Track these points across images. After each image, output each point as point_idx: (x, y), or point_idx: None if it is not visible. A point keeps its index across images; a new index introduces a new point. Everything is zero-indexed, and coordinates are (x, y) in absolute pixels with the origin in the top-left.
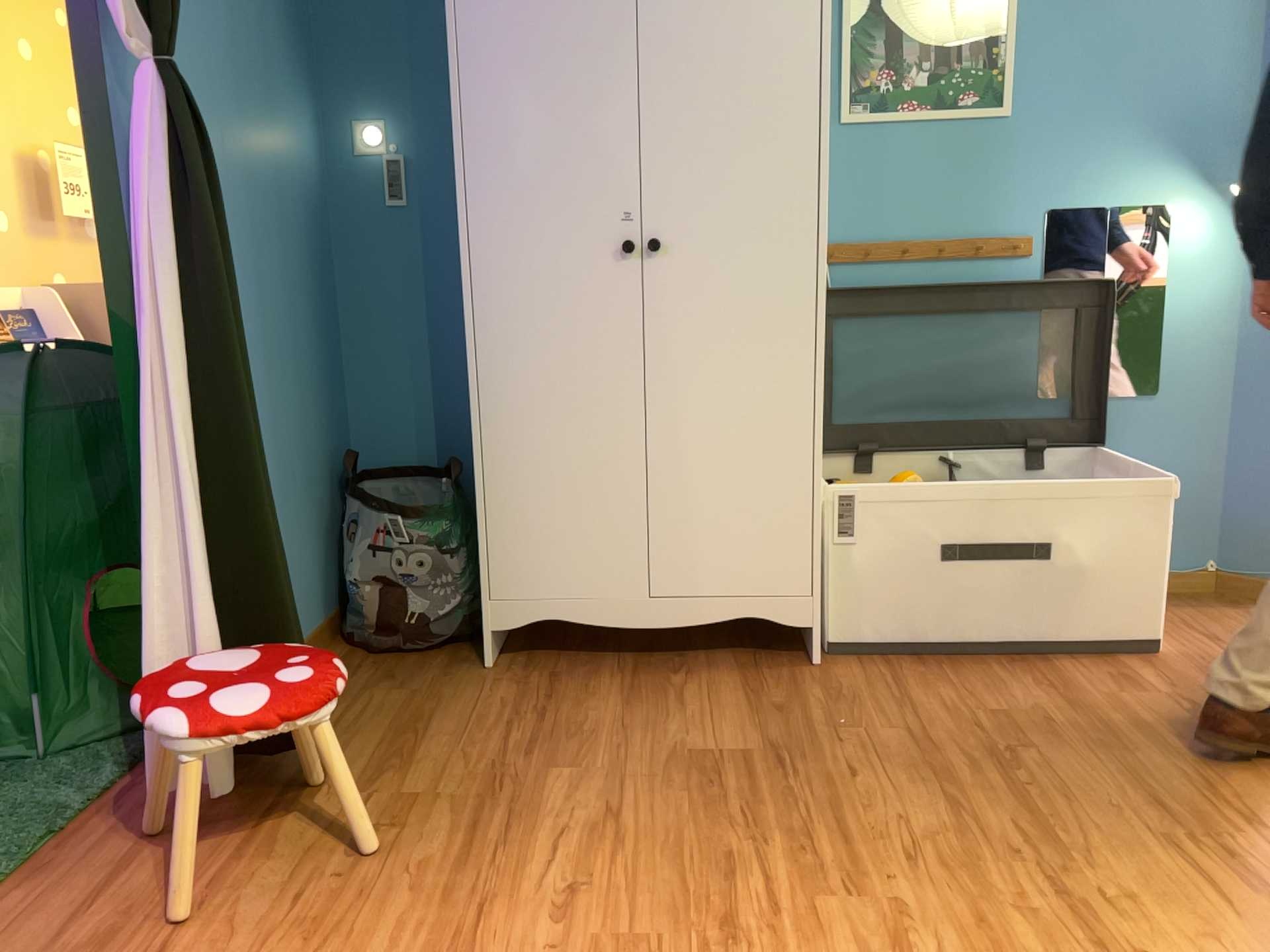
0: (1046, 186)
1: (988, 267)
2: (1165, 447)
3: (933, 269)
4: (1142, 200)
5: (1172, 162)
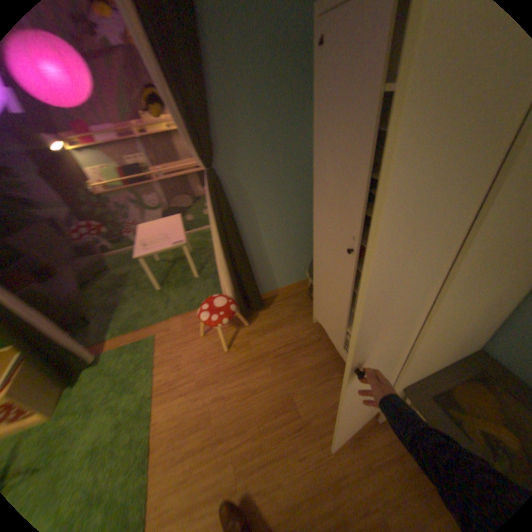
0: None
1: None
2: None
3: None
4: None
5: None
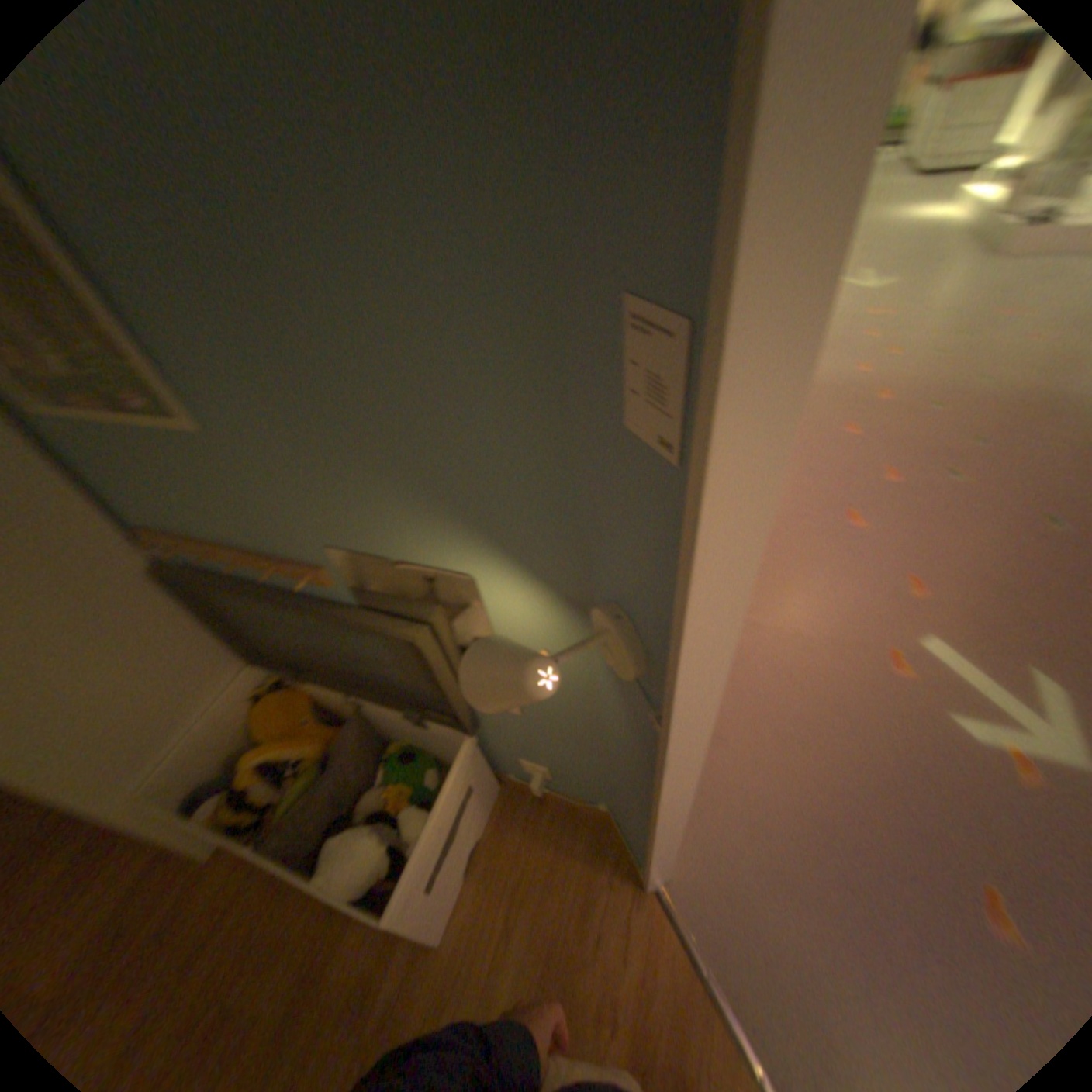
0: (300, 521)
1: (295, 582)
2: (540, 743)
3: (246, 571)
4: (428, 560)
5: (451, 524)
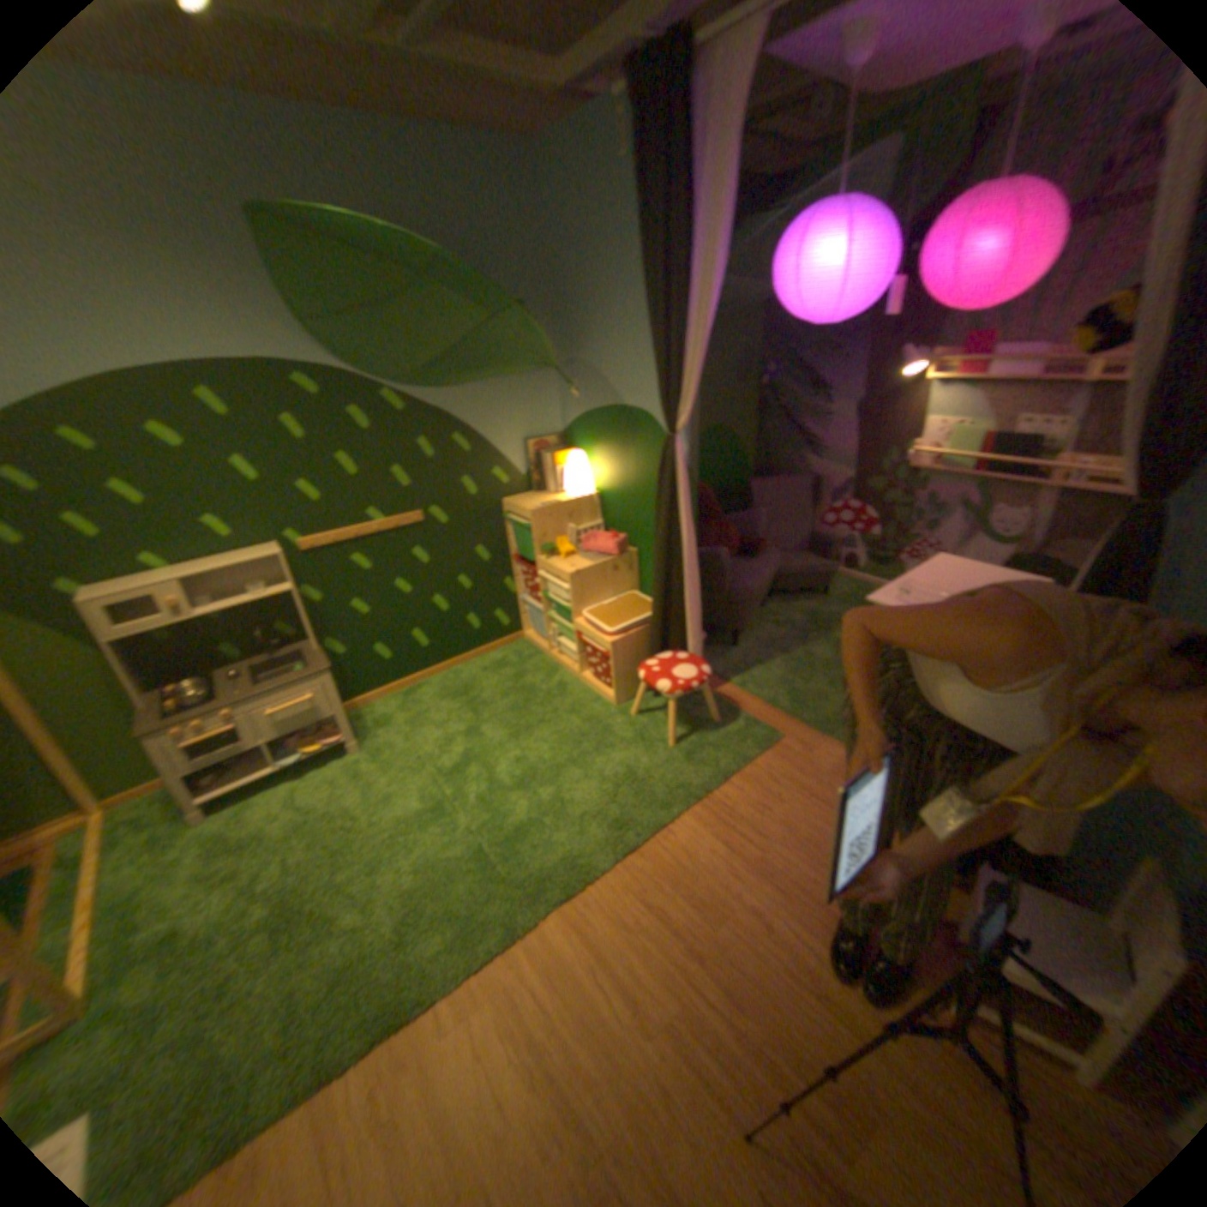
0: None
1: None
2: None
3: None
4: None
5: None
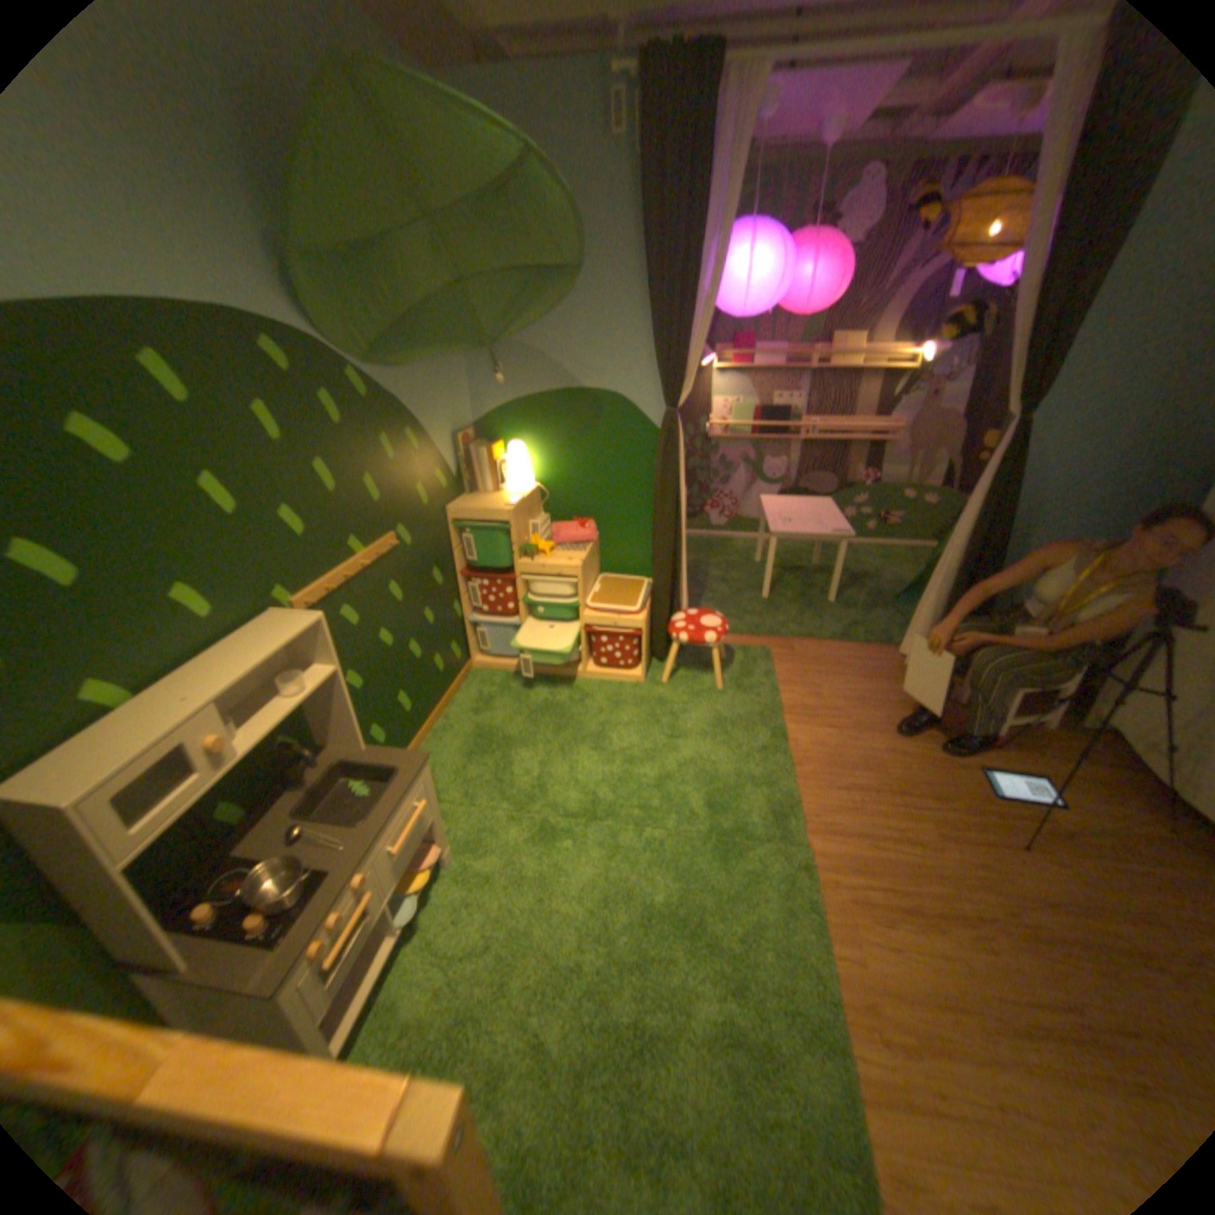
0: None
1: None
2: None
3: None
4: None
5: None
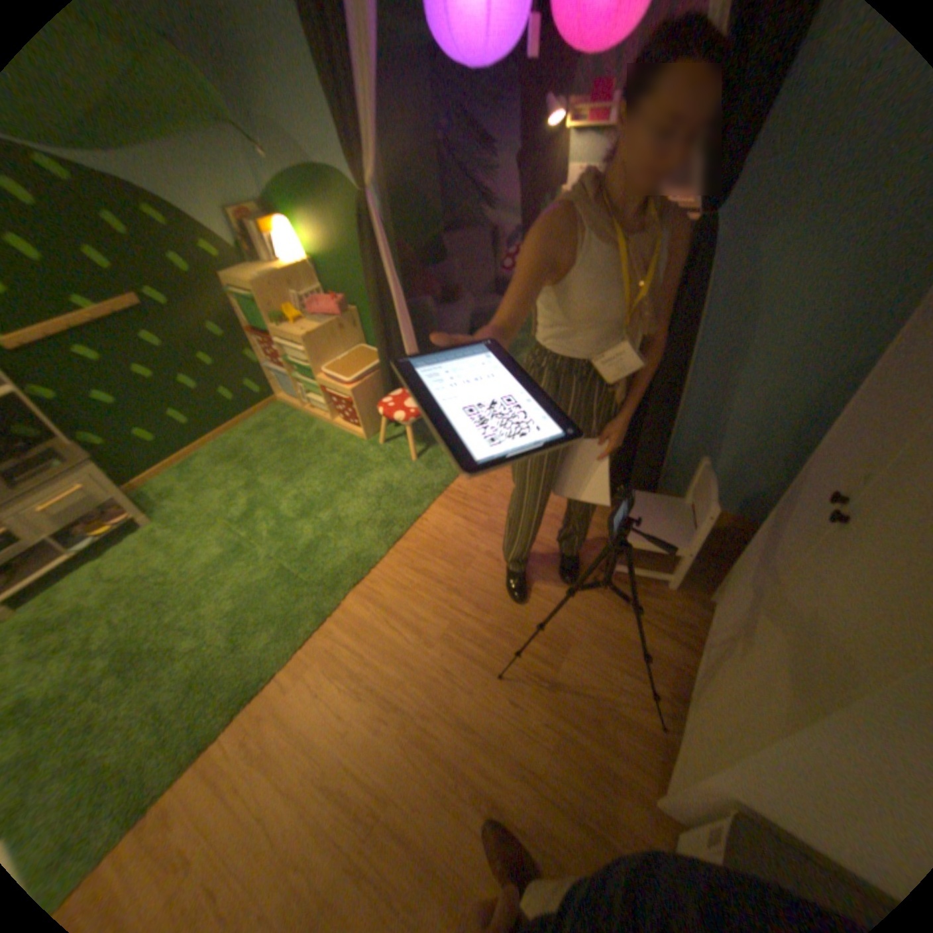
0: None
1: None
2: None
3: None
4: None
5: None
